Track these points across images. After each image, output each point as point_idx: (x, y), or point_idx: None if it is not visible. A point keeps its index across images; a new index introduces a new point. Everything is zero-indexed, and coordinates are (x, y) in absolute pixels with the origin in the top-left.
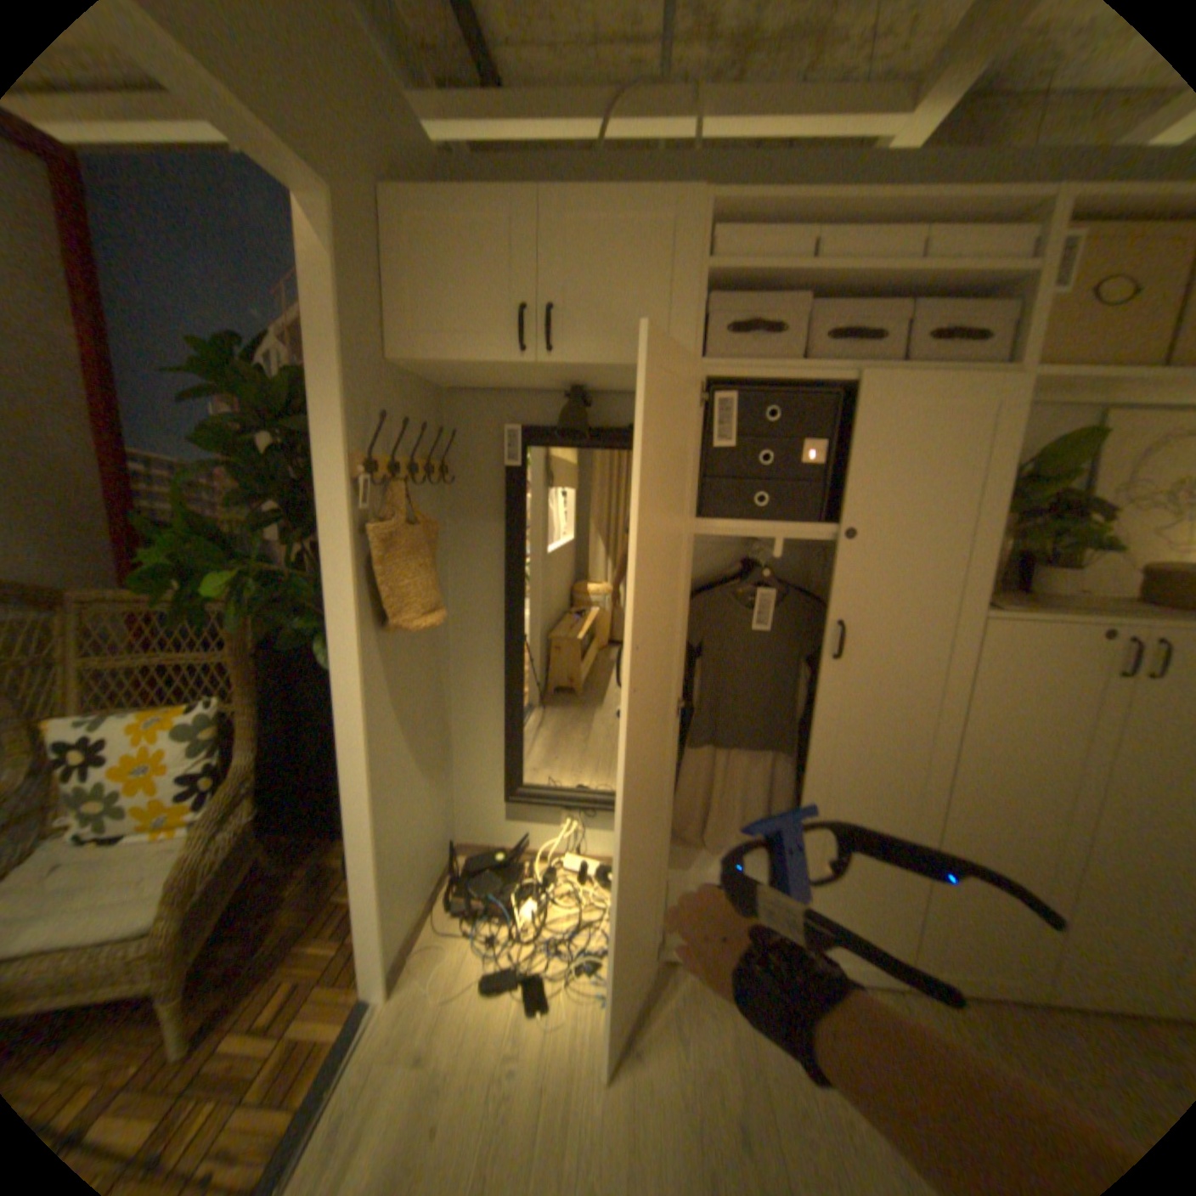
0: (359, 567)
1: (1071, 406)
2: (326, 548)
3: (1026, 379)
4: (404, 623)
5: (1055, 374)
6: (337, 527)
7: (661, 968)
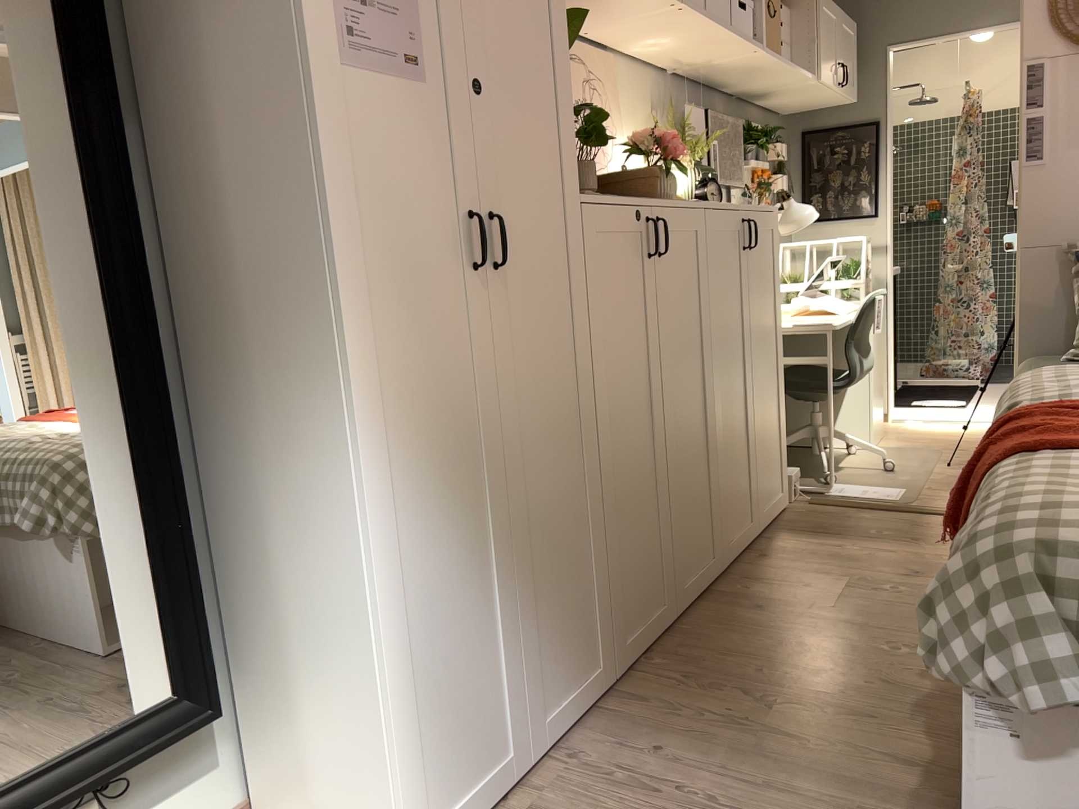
0: None
1: None
2: None
3: None
4: None
5: None
6: None
7: None
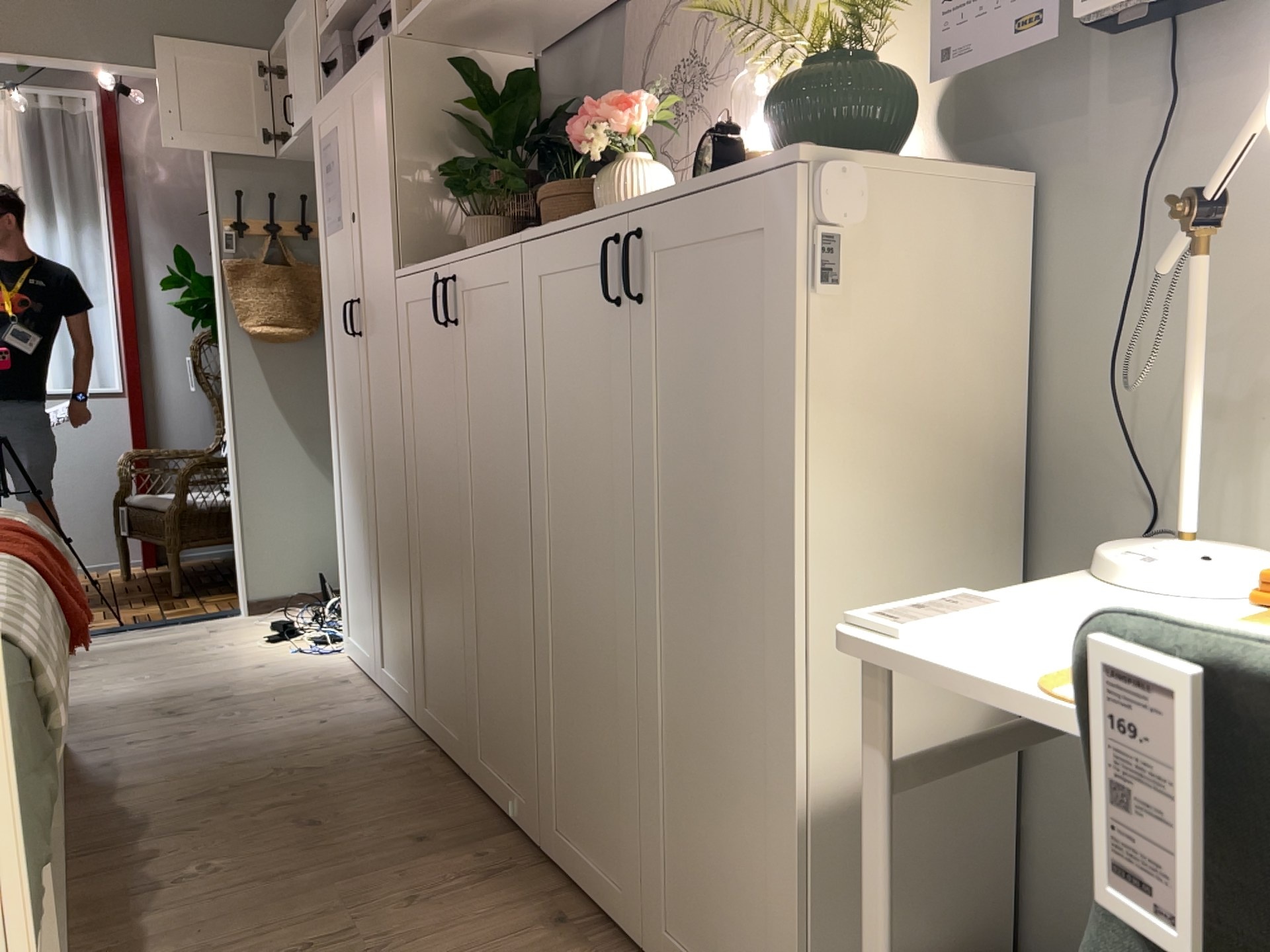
0: (228, 289)
1: (613, 10)
2: (213, 276)
3: (386, 39)
4: (245, 326)
5: (402, 24)
6: (213, 263)
7: (346, 656)
